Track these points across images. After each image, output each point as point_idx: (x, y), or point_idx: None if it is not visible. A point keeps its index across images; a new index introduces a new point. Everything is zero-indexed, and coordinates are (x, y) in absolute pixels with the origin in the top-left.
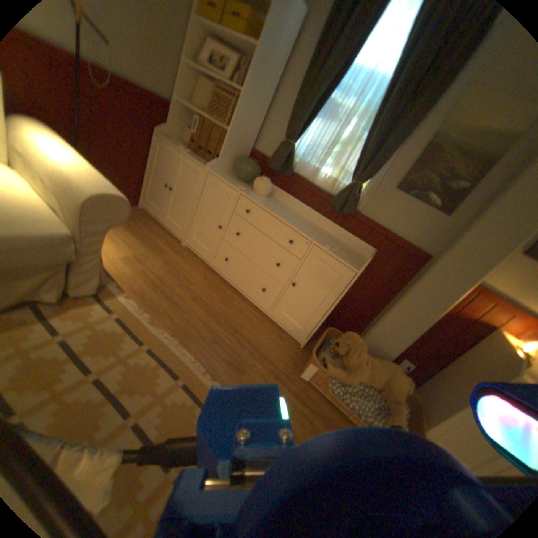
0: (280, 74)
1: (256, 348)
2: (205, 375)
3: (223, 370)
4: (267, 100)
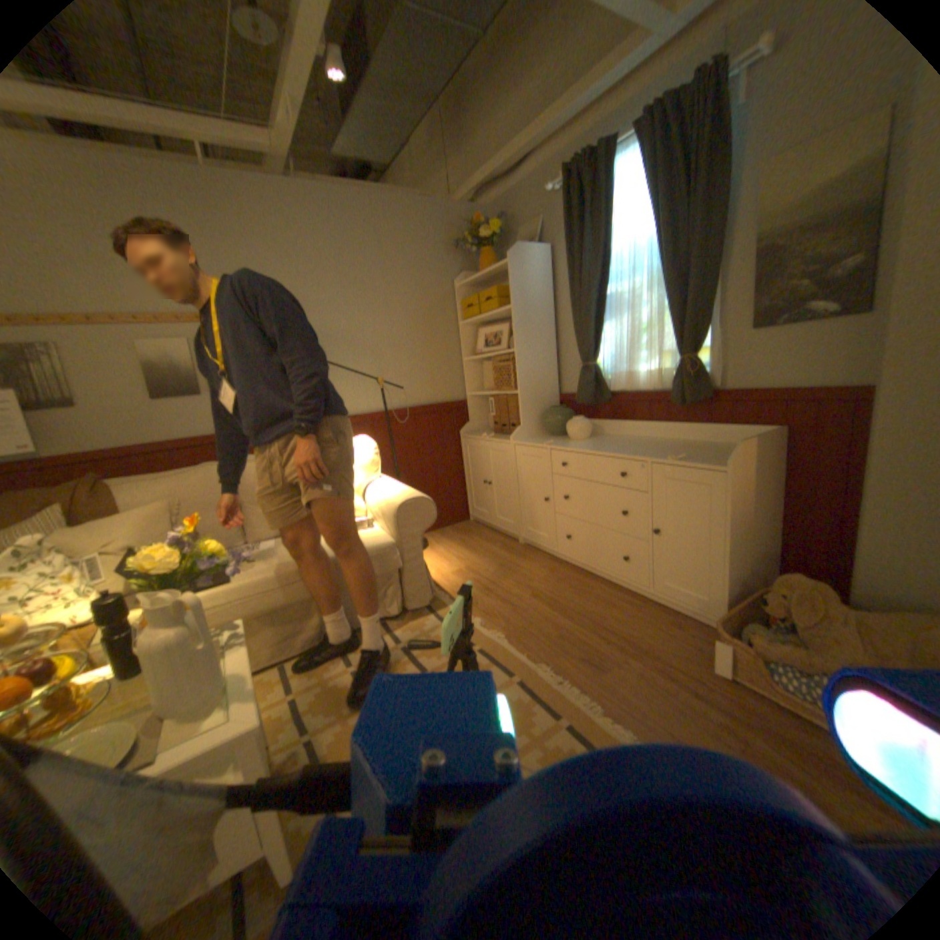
0: (552, 309)
1: (630, 642)
2: (548, 672)
3: (574, 668)
4: (549, 339)
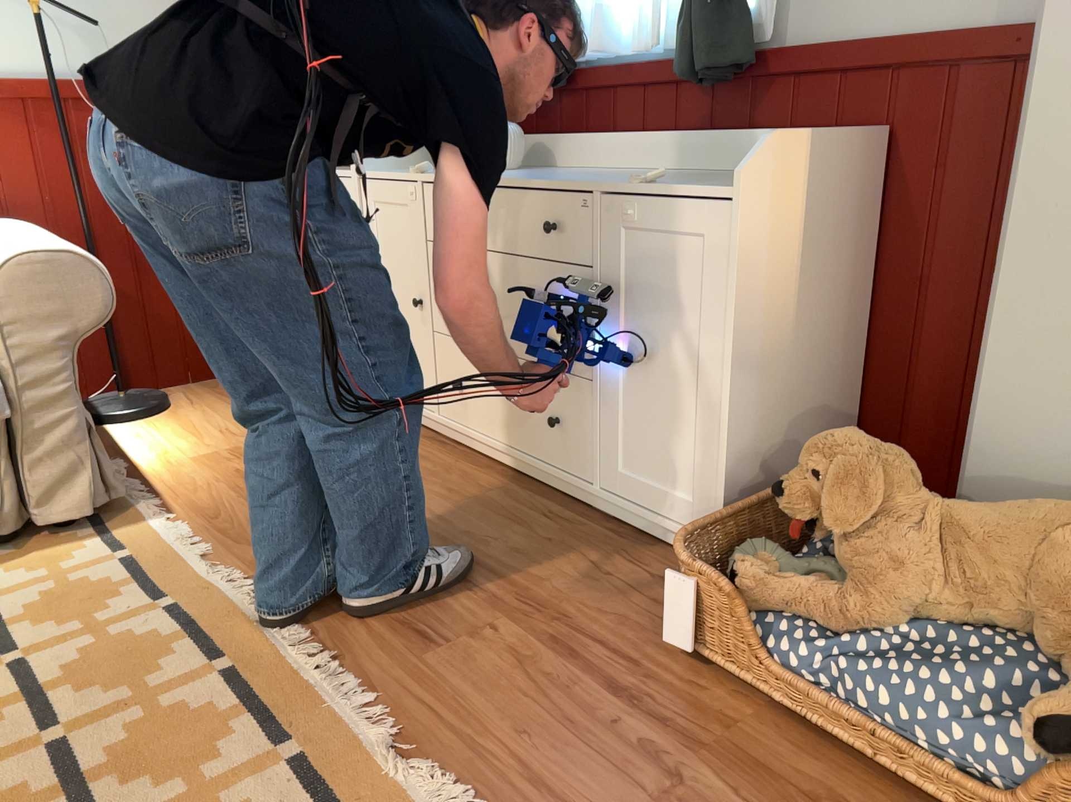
0: None
1: (518, 586)
2: (306, 648)
3: (372, 639)
4: None
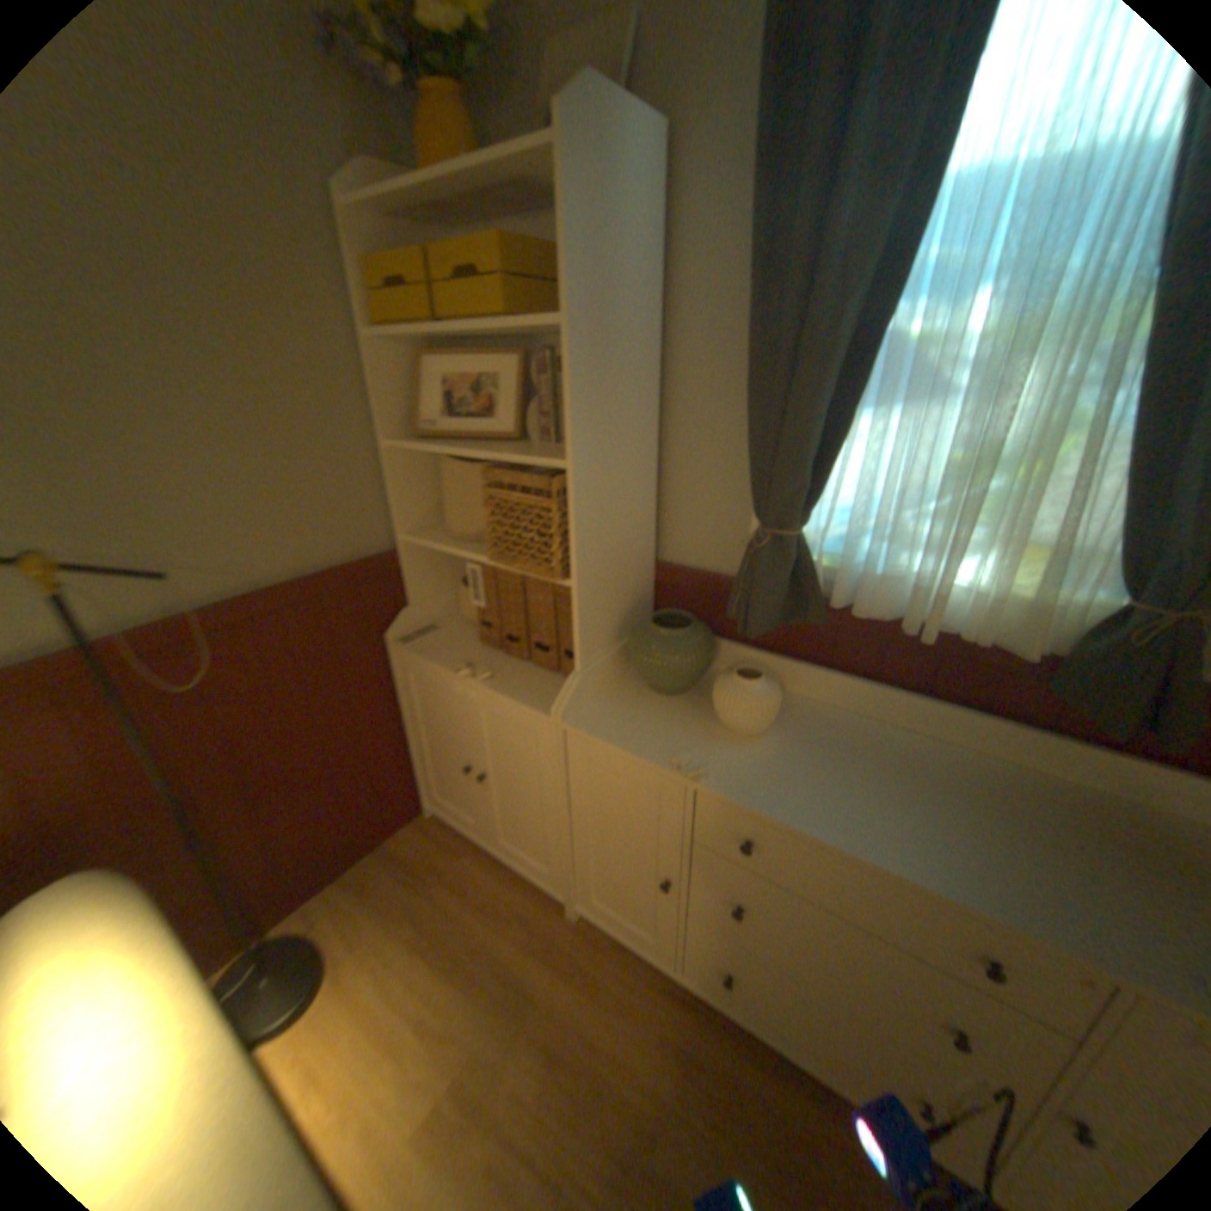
0: (659, 338)
1: None
2: None
3: None
4: (648, 428)
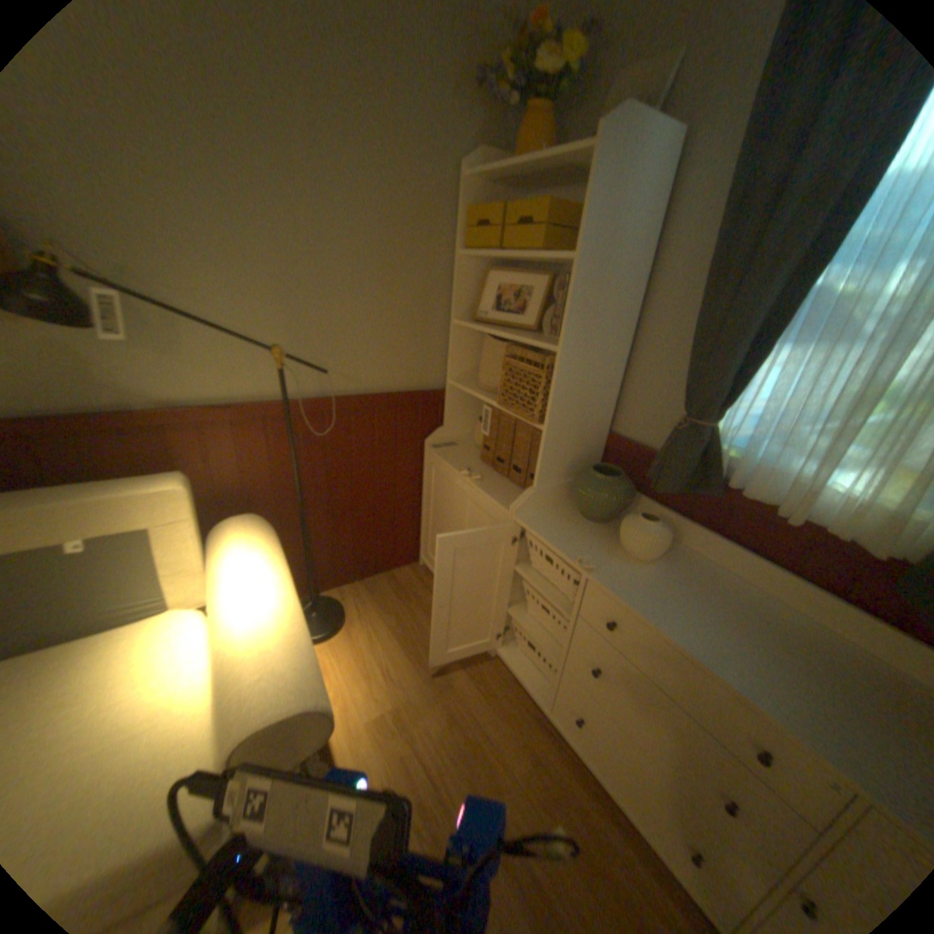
0: (647, 274)
1: None
2: None
3: None
4: (624, 335)
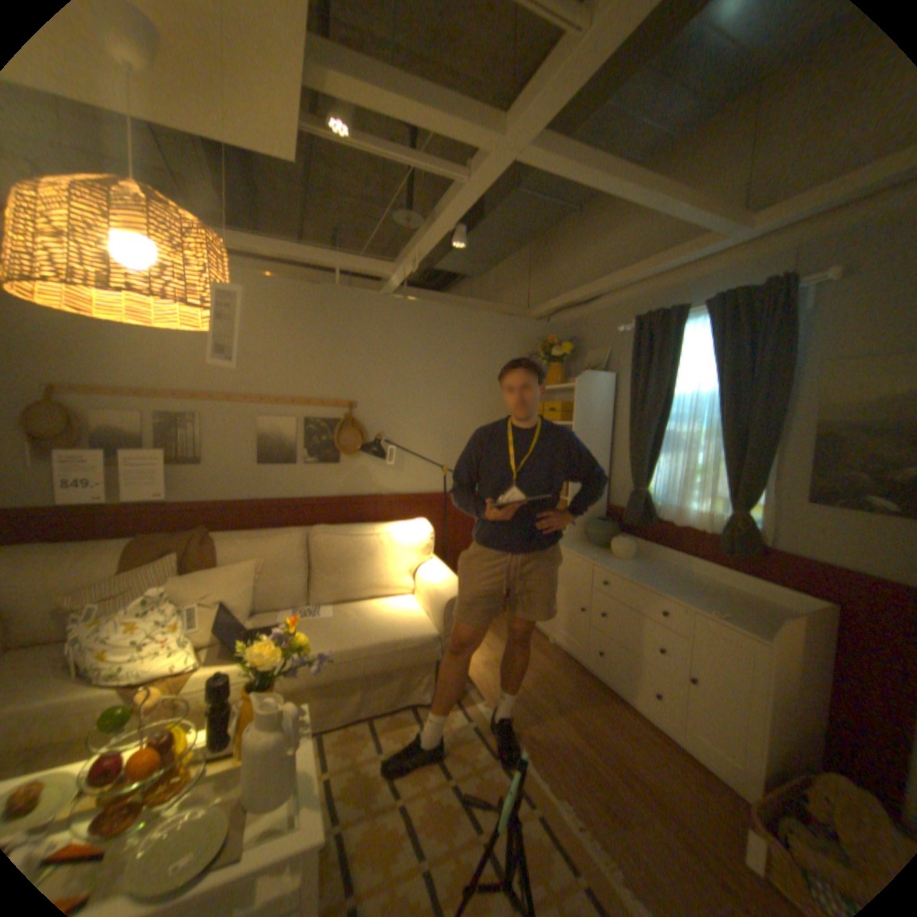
0: (609, 428)
1: (656, 796)
2: (570, 813)
3: (597, 815)
4: (603, 455)
